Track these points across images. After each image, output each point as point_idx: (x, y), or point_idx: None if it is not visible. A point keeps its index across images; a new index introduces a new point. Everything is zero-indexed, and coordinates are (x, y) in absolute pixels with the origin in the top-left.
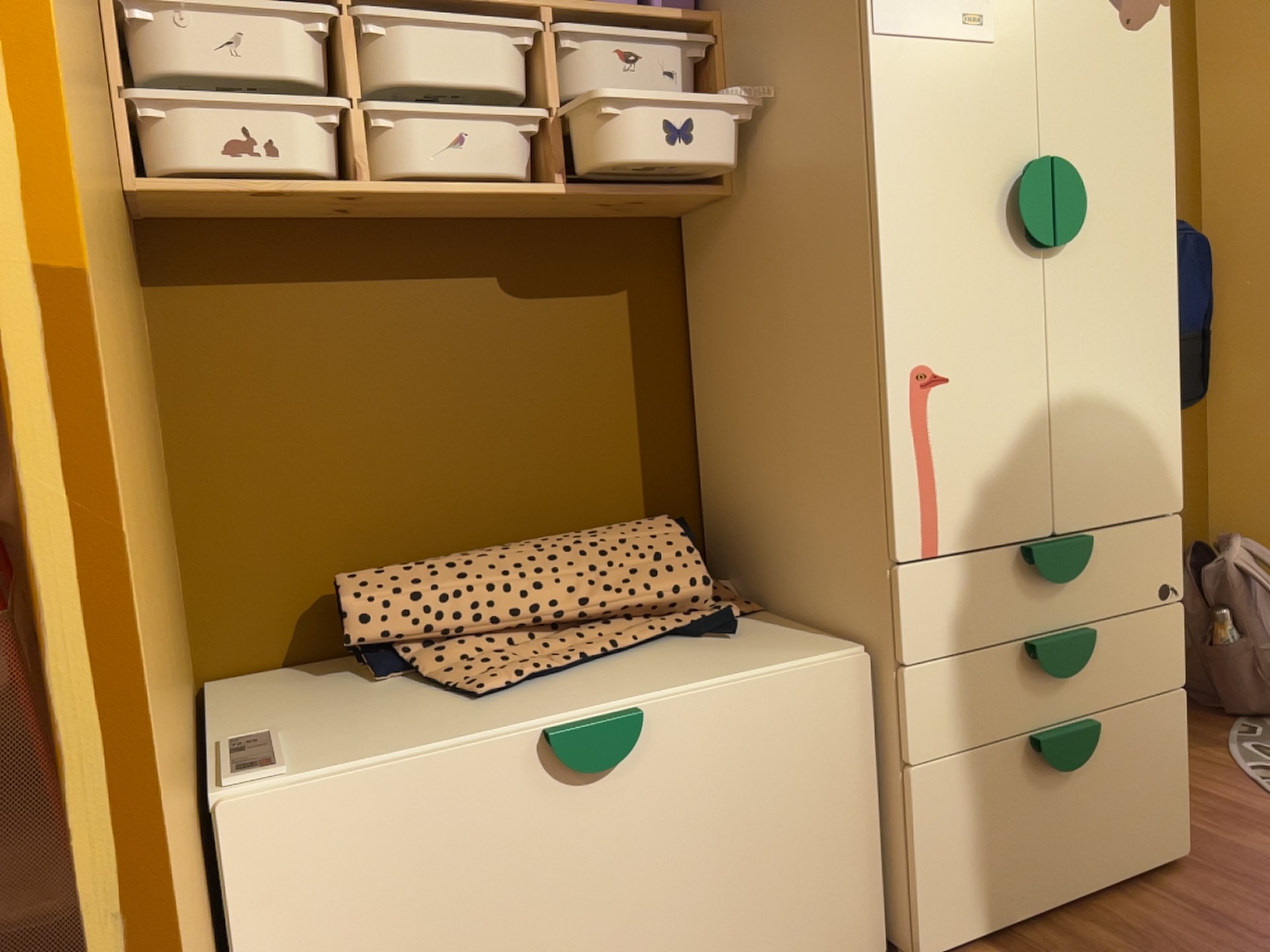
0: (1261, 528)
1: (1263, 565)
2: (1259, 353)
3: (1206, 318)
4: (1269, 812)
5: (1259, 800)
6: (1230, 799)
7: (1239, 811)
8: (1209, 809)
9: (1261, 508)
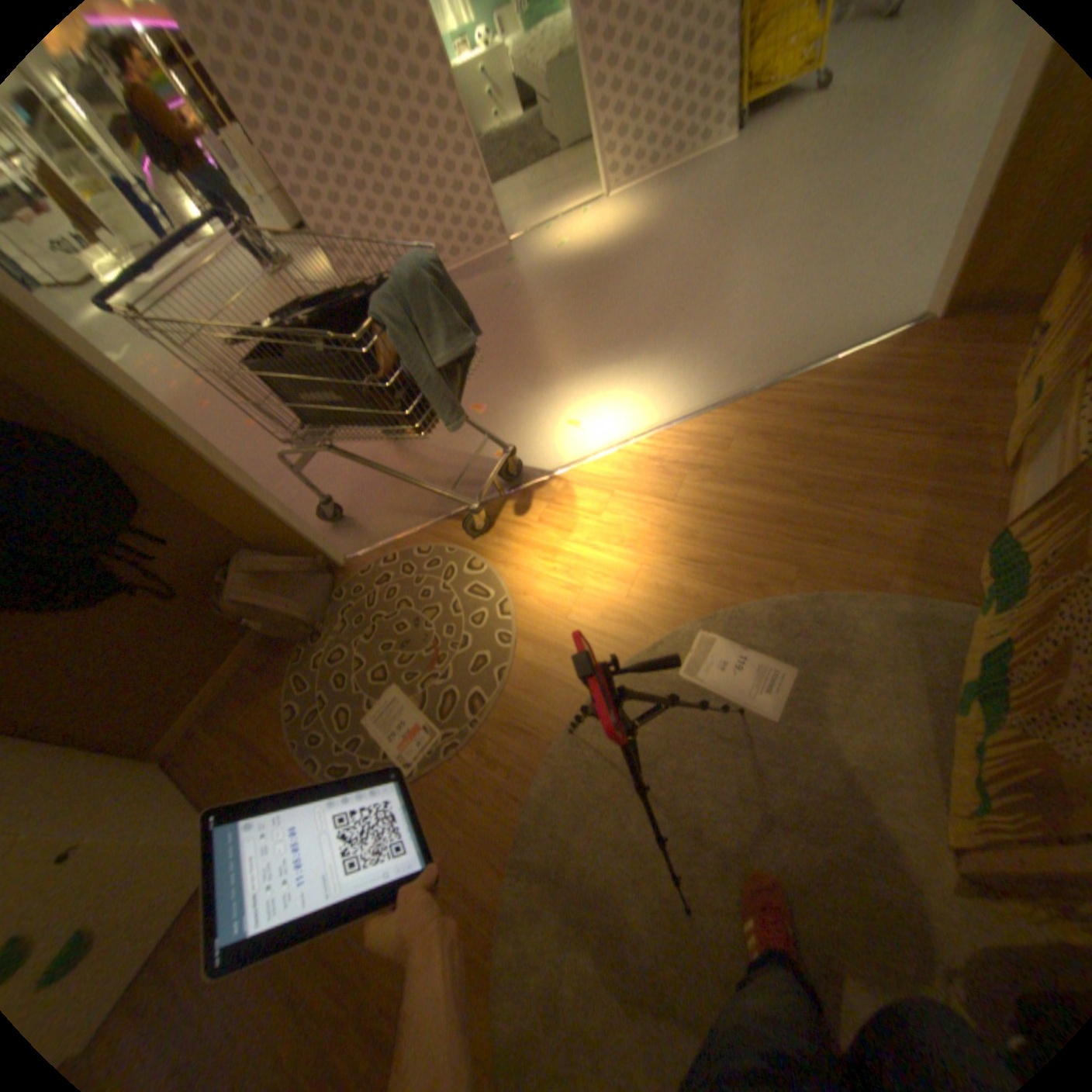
0: (263, 529)
1: (281, 542)
2: (161, 452)
3: (89, 464)
4: (275, 771)
5: (275, 757)
6: (263, 763)
7: (263, 776)
8: (251, 782)
9: (254, 522)
